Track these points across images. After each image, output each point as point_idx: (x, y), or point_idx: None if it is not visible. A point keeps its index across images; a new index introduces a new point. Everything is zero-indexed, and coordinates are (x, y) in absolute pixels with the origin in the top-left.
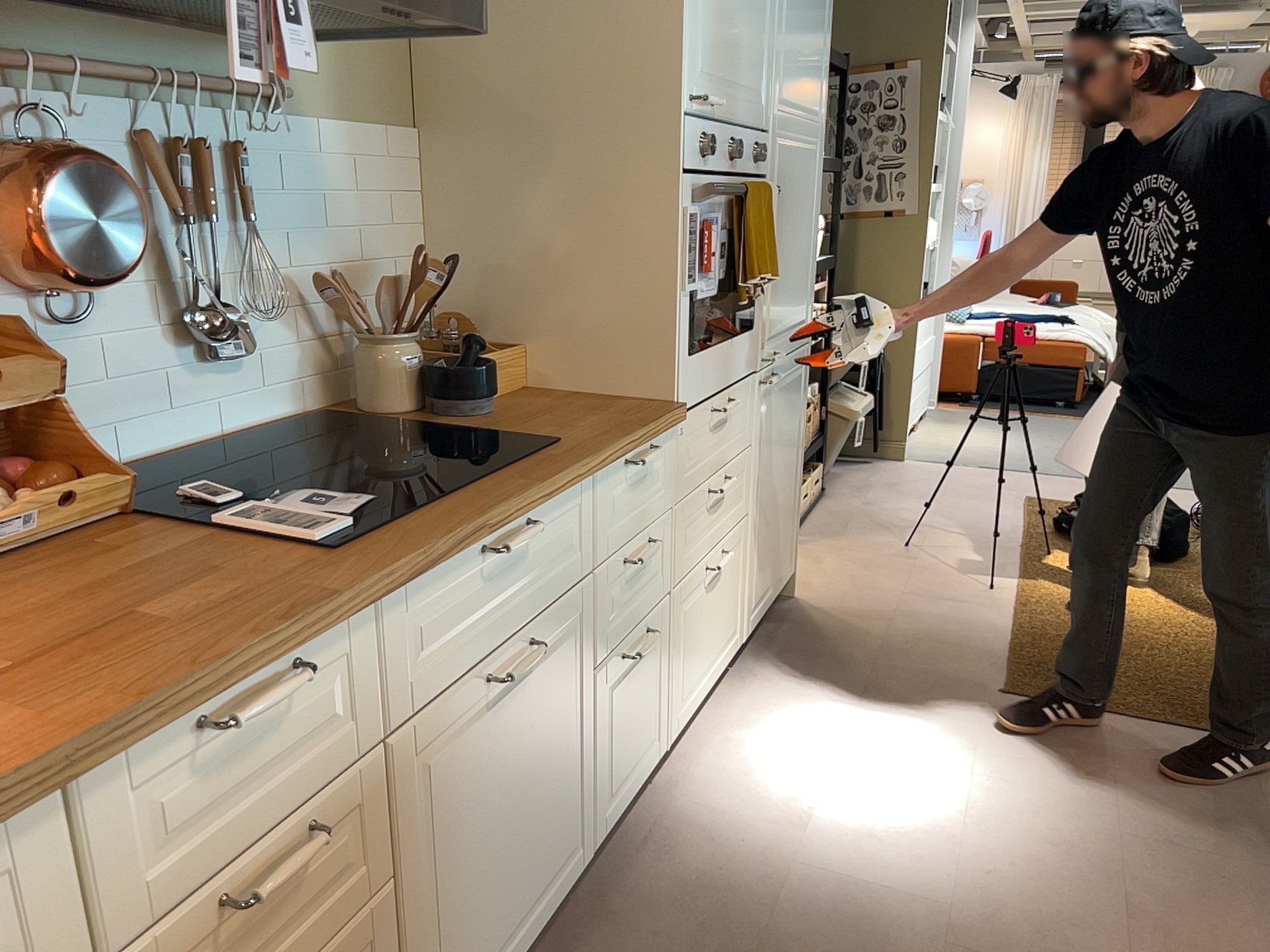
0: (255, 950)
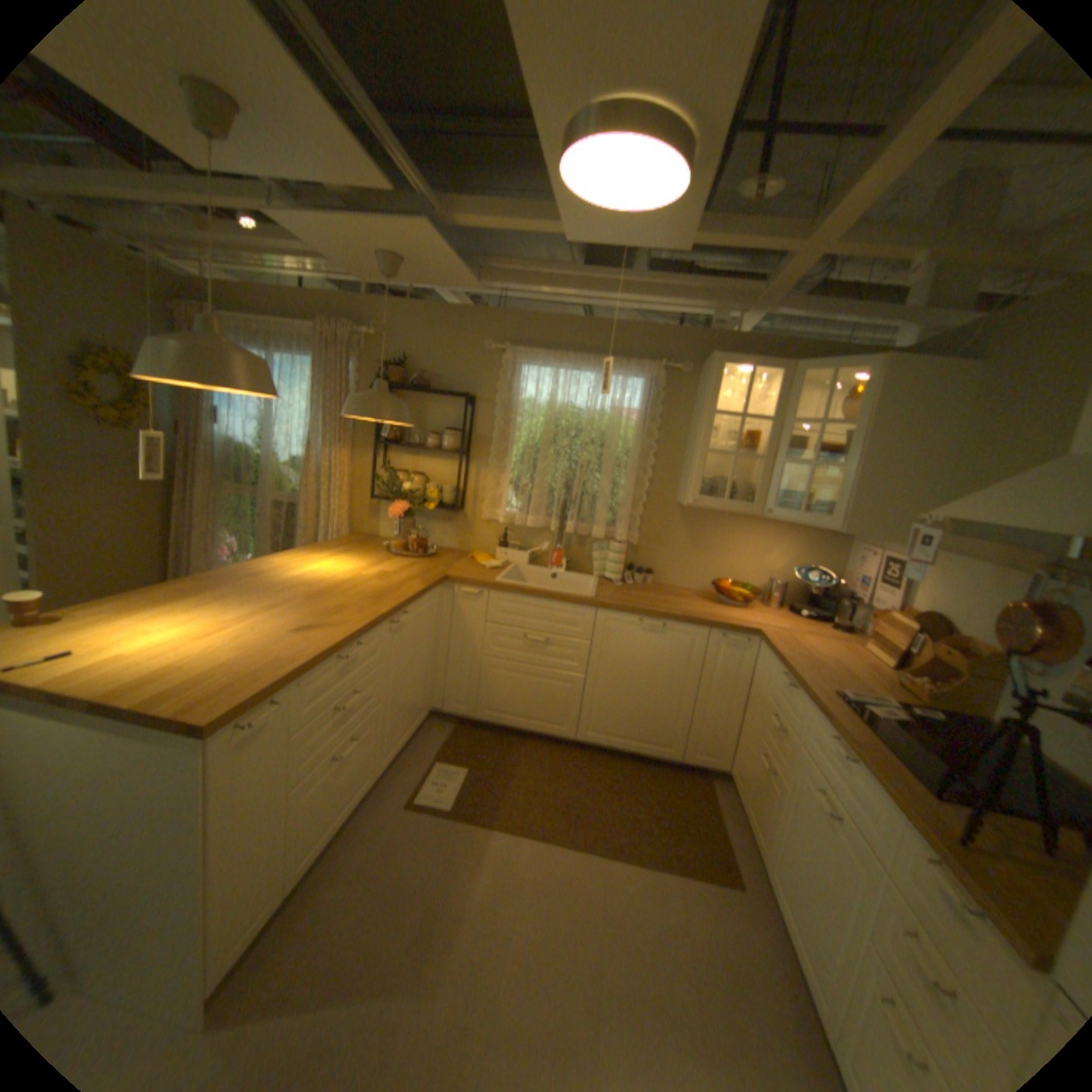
0: (776, 741)
